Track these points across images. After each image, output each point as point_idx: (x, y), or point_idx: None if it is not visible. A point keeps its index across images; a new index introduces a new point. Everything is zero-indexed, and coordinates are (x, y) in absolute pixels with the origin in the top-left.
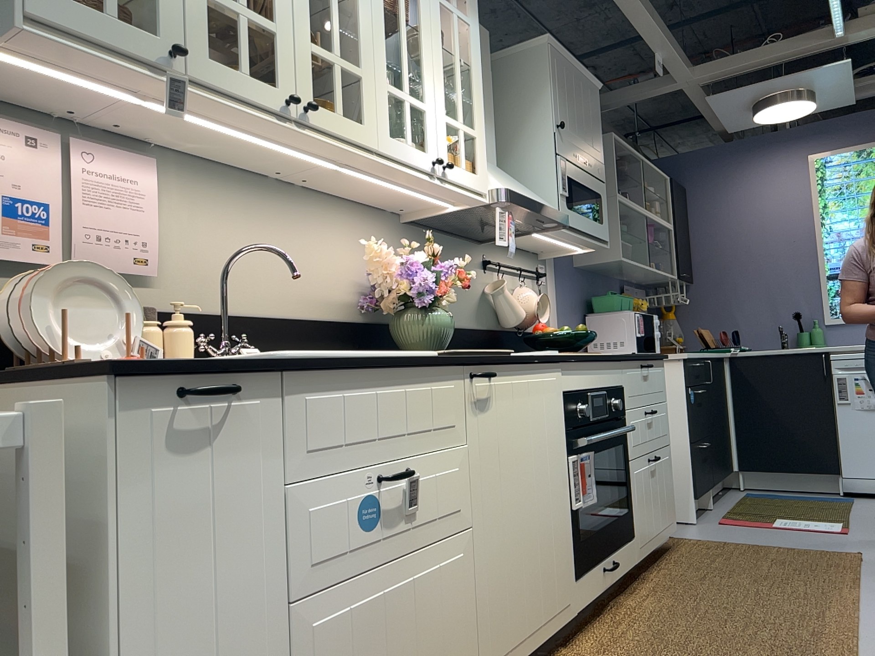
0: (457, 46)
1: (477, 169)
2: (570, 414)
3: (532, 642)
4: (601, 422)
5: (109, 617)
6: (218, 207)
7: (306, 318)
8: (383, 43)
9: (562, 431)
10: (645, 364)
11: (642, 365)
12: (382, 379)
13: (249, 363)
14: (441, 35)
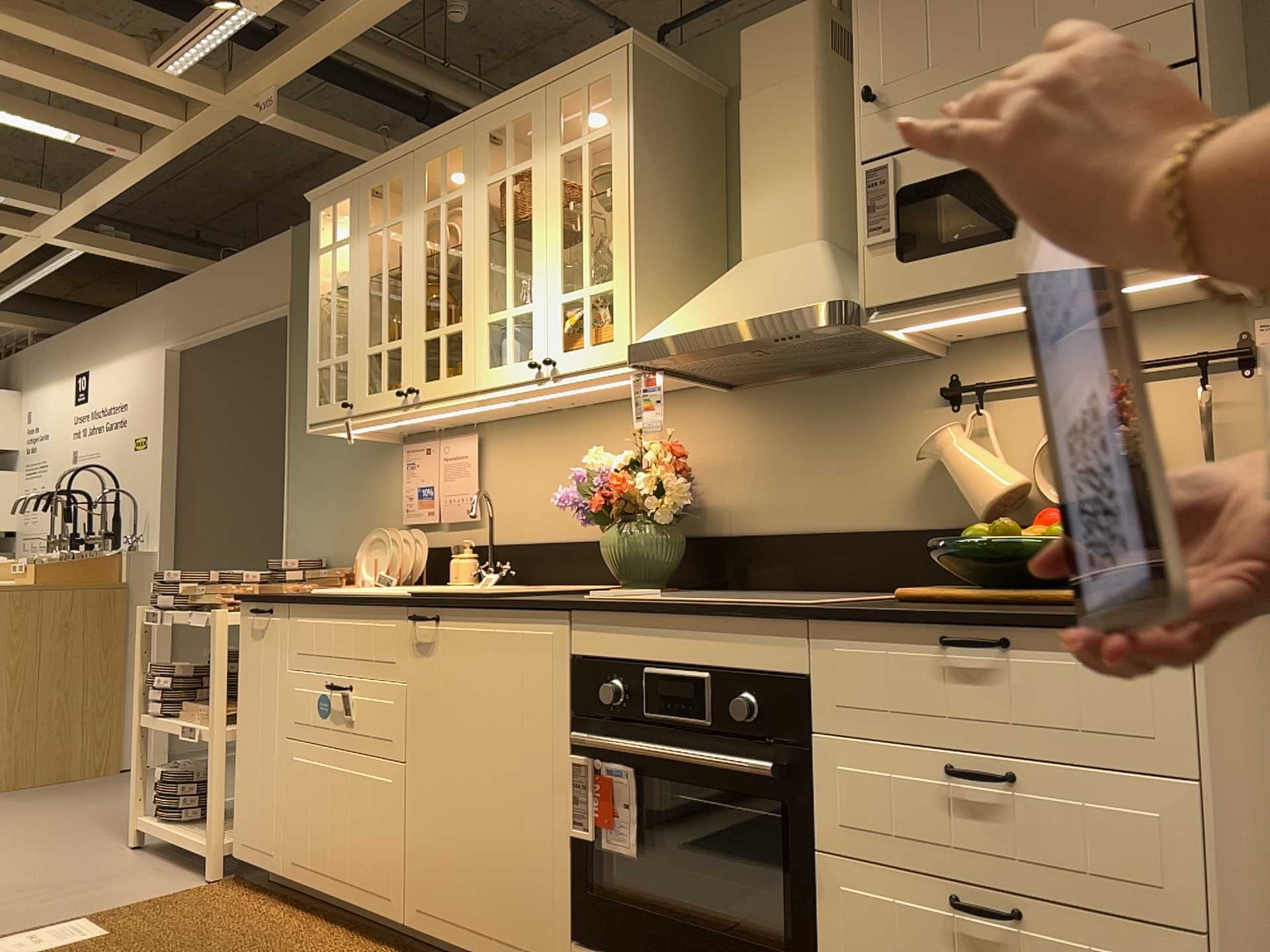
0: (584, 187)
1: (616, 330)
2: (582, 691)
3: (475, 942)
4: (686, 728)
5: (238, 702)
6: (521, 452)
7: (590, 538)
8: (483, 275)
9: (557, 712)
10: (964, 637)
11: (945, 637)
12: (339, 612)
13: (272, 597)
14: (559, 196)
